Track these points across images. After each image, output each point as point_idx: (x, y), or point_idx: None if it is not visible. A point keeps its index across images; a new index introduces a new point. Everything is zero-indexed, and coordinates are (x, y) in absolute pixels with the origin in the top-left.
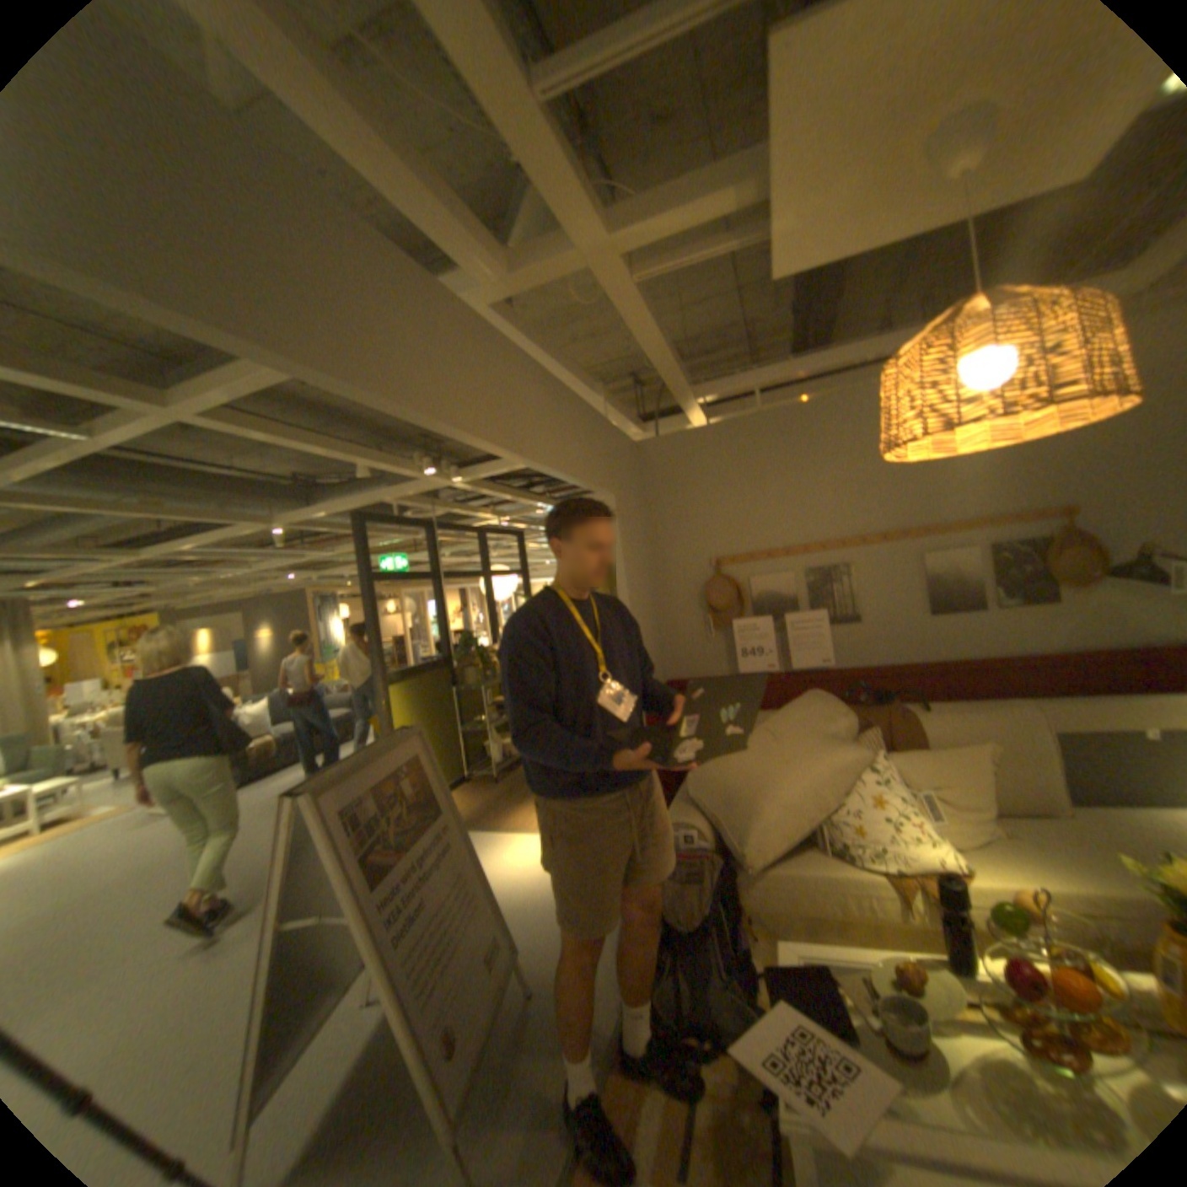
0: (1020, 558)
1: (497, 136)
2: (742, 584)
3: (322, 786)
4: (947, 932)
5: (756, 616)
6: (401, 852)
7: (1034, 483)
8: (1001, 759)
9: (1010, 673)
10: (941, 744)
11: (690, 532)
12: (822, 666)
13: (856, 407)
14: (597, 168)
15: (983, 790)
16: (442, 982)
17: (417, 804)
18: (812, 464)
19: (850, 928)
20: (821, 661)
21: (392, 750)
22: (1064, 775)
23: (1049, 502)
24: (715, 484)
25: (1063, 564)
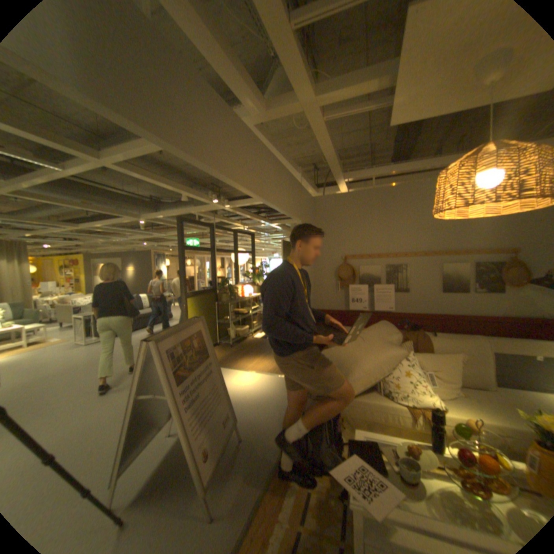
0: (489, 271)
1: (266, 43)
2: (356, 269)
3: (160, 339)
4: (432, 435)
5: (360, 284)
6: (191, 371)
7: (501, 236)
8: (467, 362)
9: (476, 323)
10: (440, 352)
11: (334, 242)
12: (389, 311)
13: (420, 191)
14: (312, 63)
15: (457, 374)
16: (204, 430)
17: (199, 352)
18: (395, 216)
19: (388, 428)
20: (388, 308)
21: (191, 326)
22: (495, 372)
23: (507, 245)
24: (349, 221)
25: (509, 275)
